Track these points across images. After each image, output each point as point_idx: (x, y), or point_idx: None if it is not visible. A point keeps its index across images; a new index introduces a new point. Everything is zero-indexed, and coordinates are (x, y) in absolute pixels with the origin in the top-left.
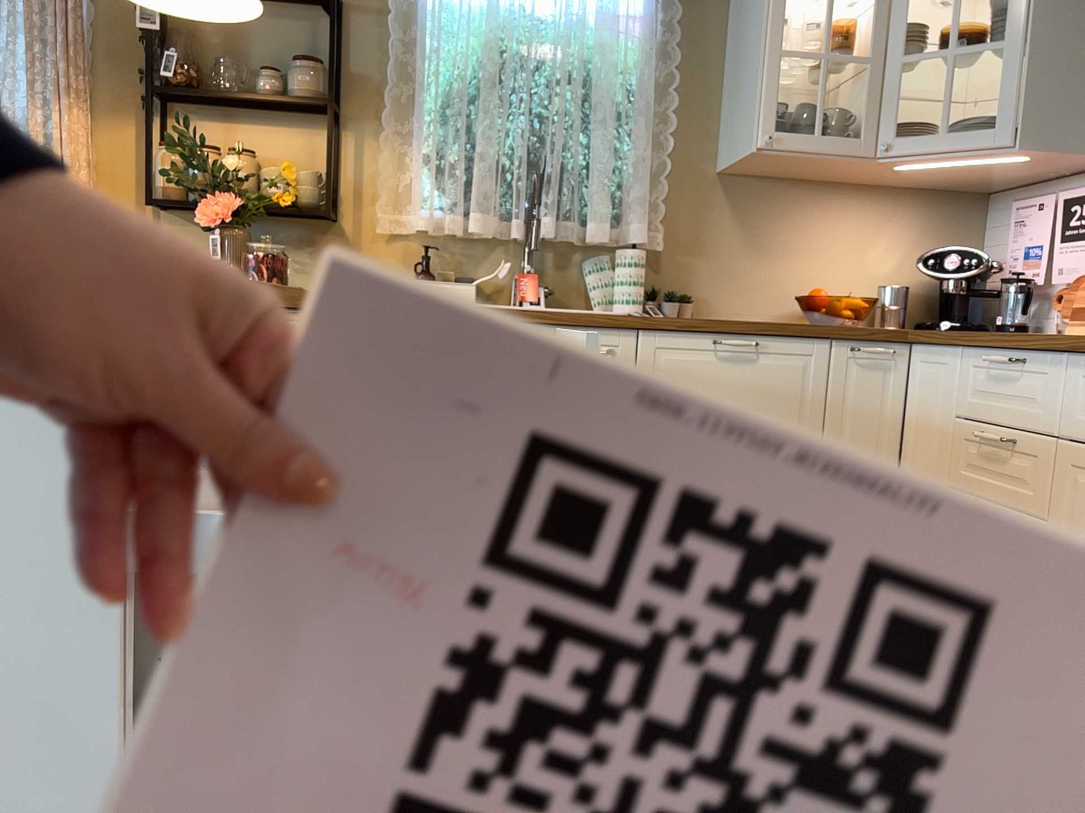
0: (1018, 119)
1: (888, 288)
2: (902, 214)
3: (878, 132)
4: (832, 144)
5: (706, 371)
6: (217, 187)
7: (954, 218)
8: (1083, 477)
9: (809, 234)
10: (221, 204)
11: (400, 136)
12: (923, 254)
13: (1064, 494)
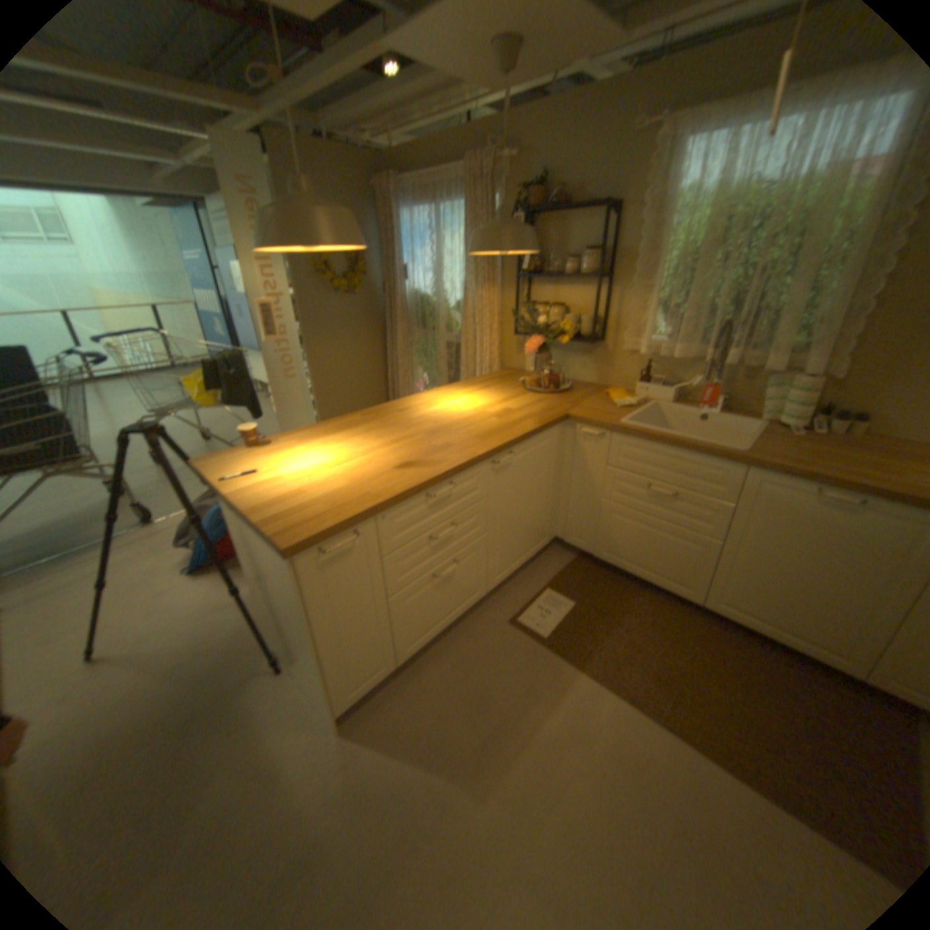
0: None
1: None
2: None
3: None
4: None
5: (803, 507)
6: (534, 332)
7: None
8: None
9: None
10: (532, 343)
11: (644, 288)
12: None
13: None
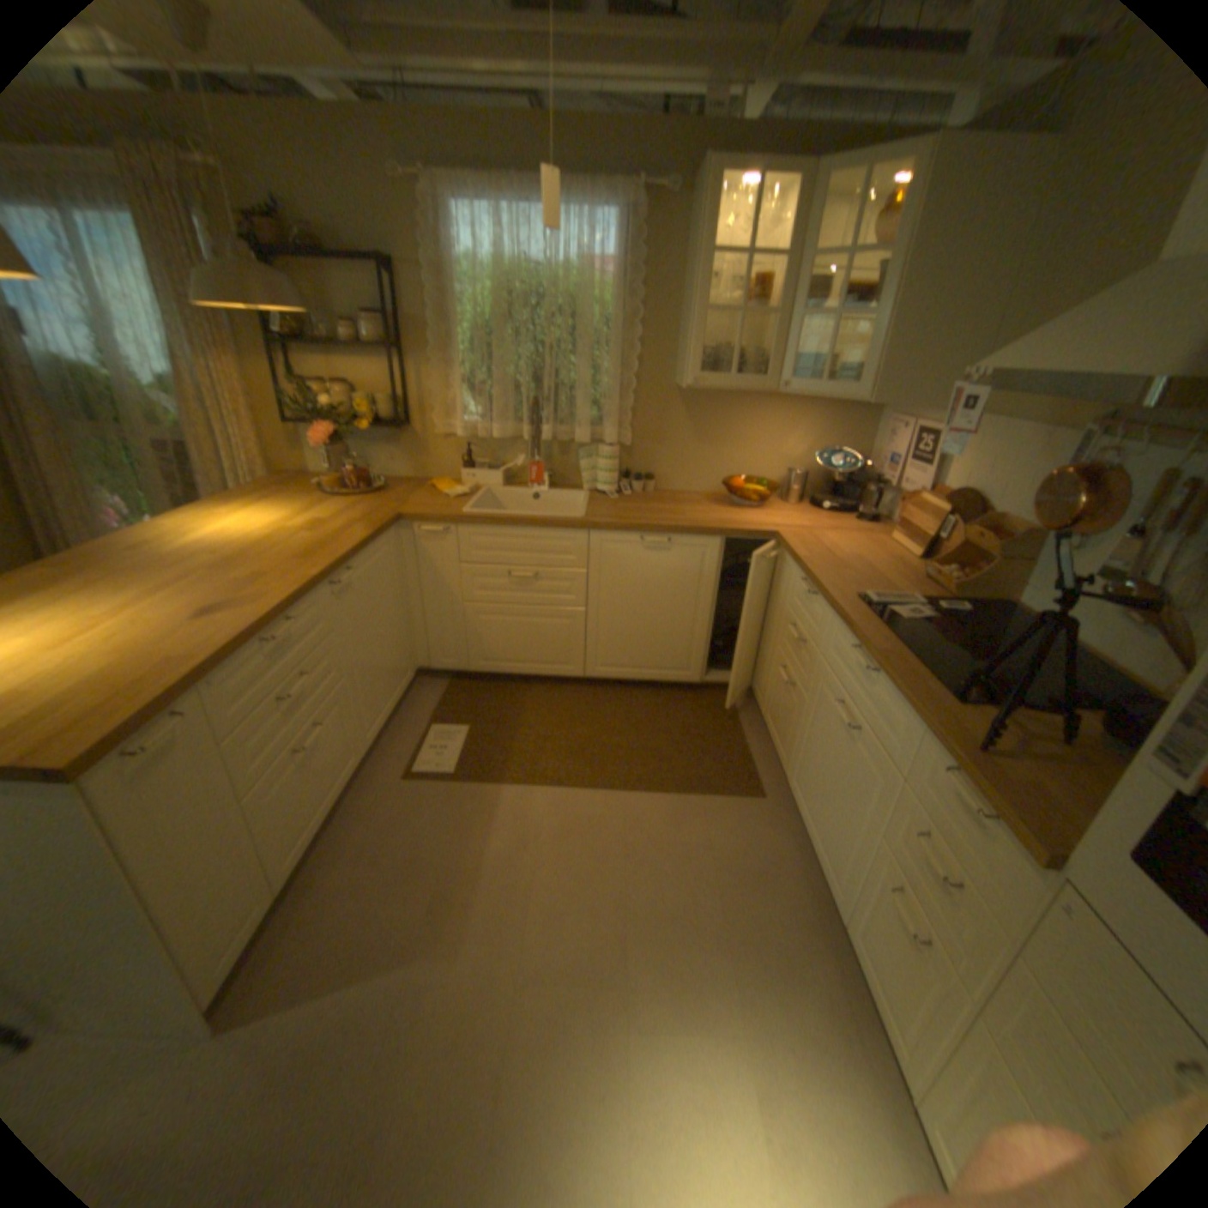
0: (878, 378)
1: (796, 469)
2: (815, 412)
3: (782, 370)
4: (744, 381)
5: (634, 557)
6: (317, 416)
7: (856, 414)
8: (825, 686)
9: (741, 429)
10: (319, 431)
11: (442, 362)
12: (827, 442)
13: (817, 689)
